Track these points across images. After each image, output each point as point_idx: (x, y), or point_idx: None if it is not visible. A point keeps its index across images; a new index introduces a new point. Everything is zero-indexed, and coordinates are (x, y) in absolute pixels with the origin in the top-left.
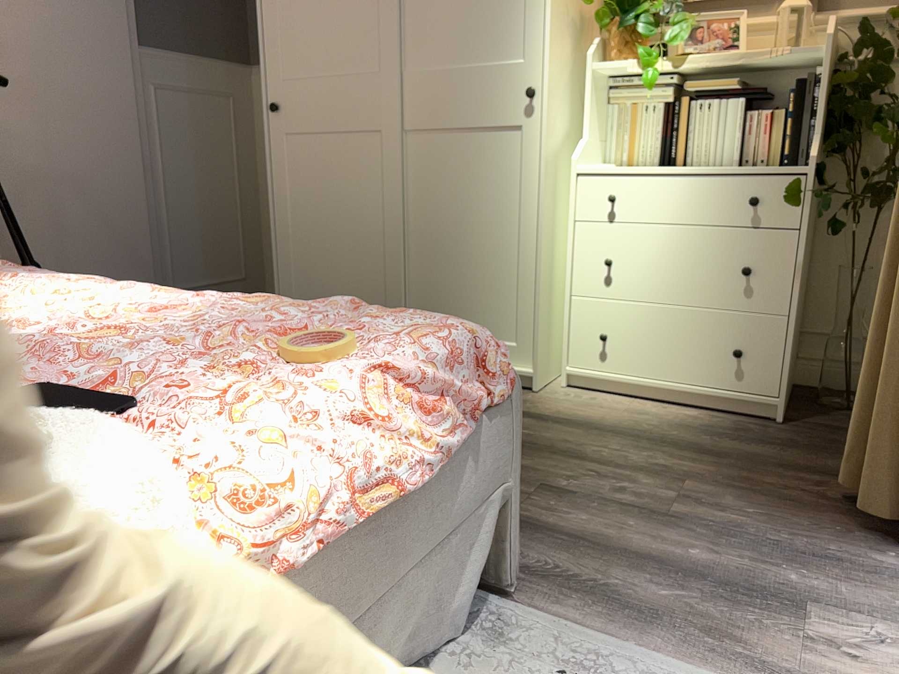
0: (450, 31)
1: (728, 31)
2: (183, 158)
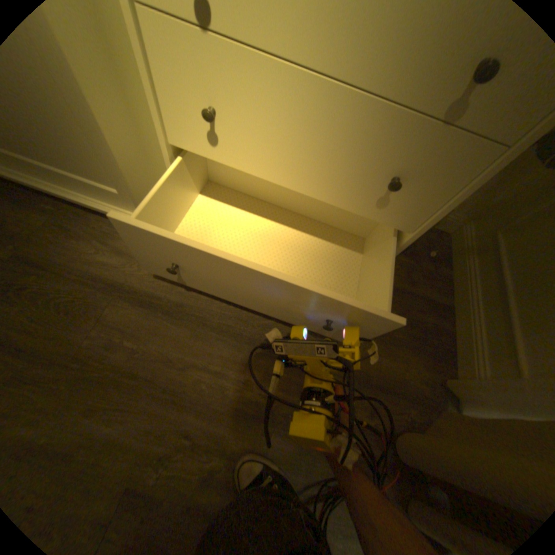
0: None
1: None
2: None
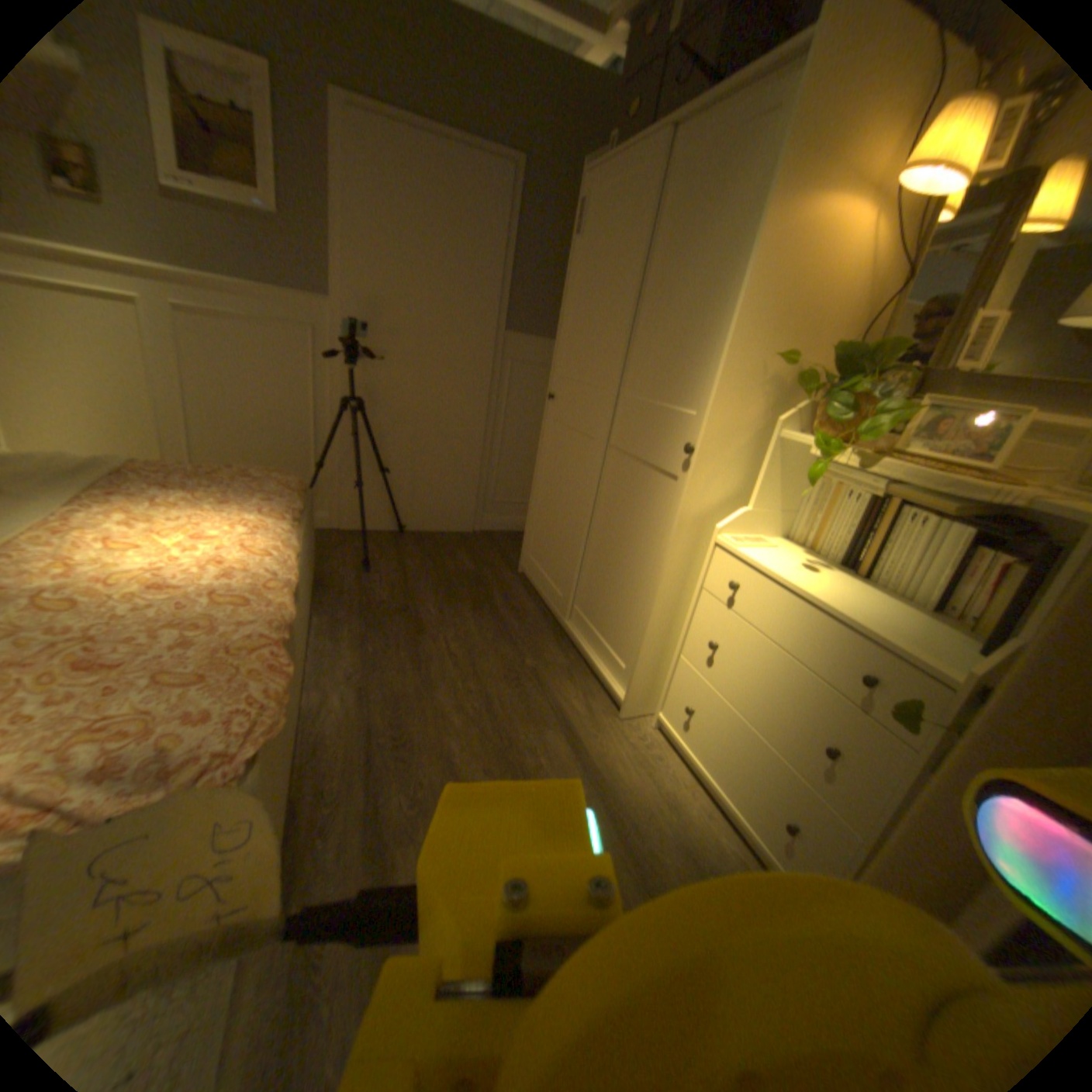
0: (657, 364)
1: (992, 431)
2: (520, 412)
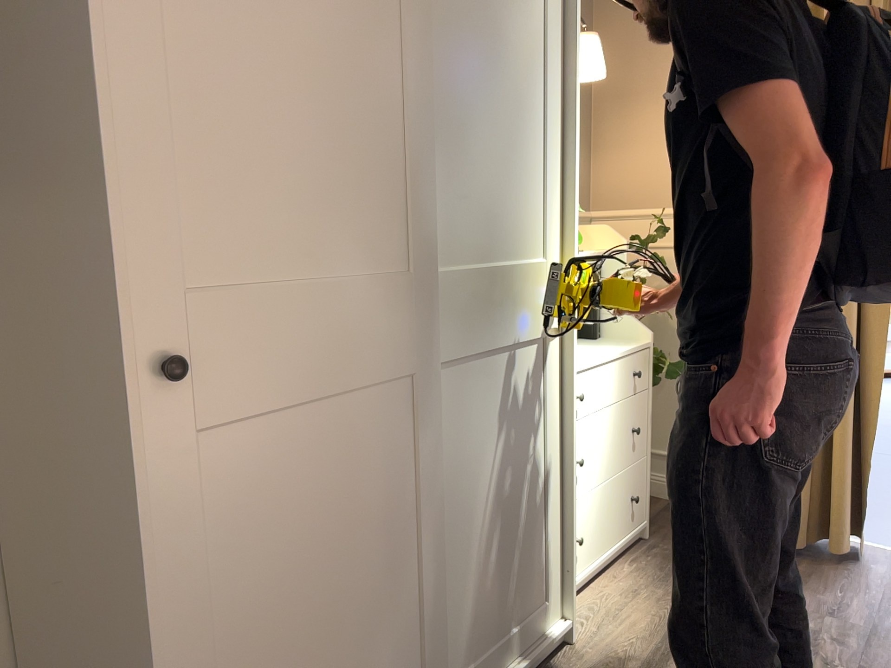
0: (482, 211)
1: None
2: None
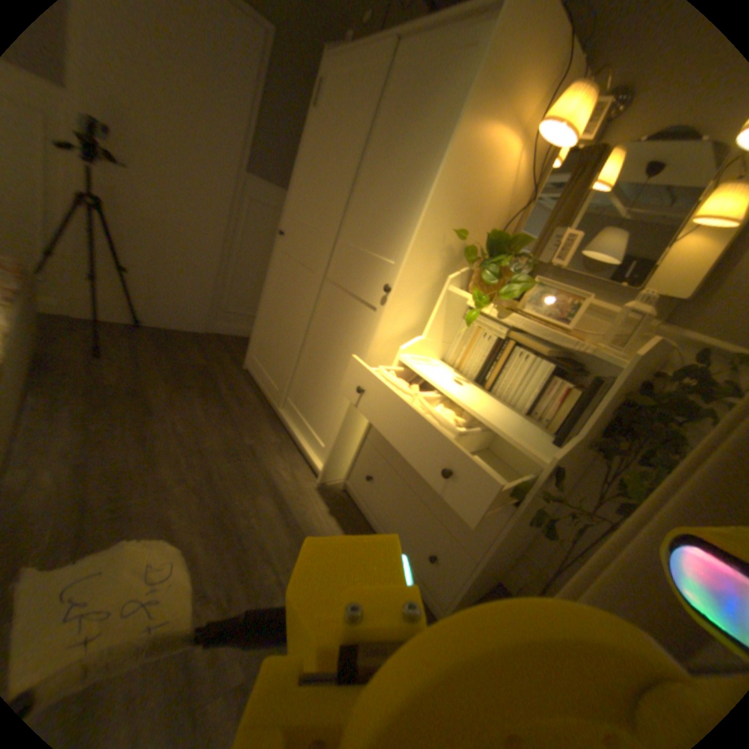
0: (368, 222)
1: (570, 304)
2: (255, 244)
